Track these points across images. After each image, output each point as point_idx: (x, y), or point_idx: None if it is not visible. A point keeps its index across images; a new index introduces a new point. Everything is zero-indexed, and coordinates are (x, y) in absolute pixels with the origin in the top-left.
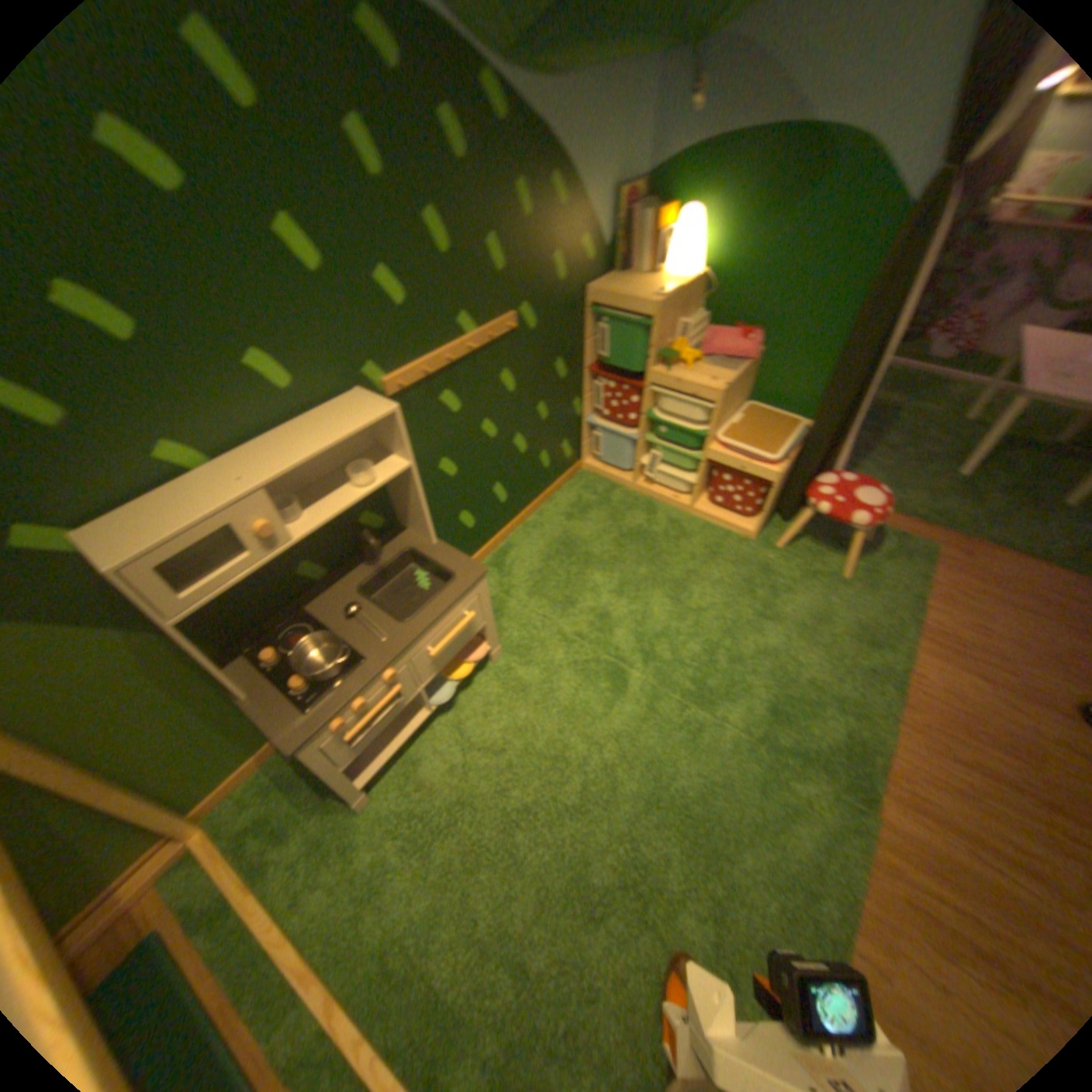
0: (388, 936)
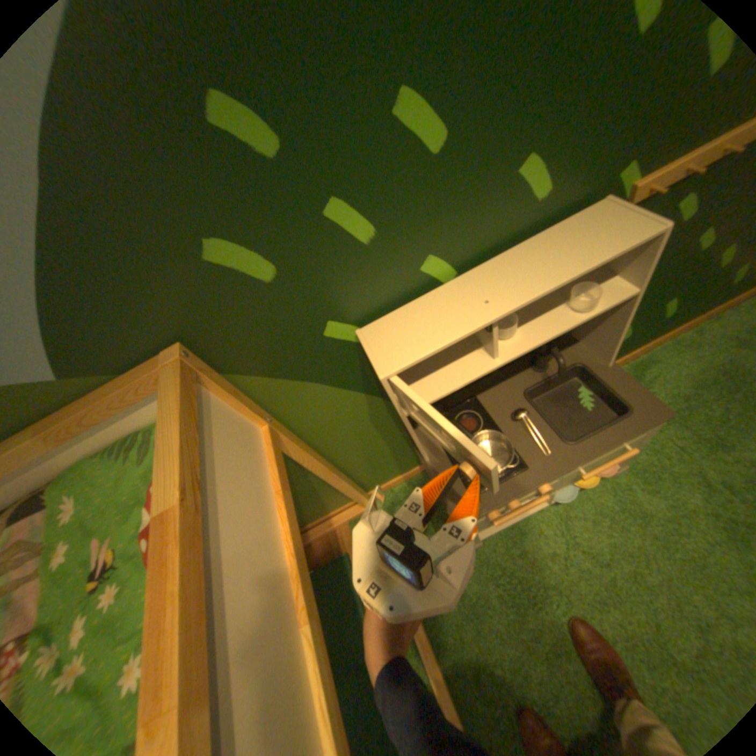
0: (483, 657)
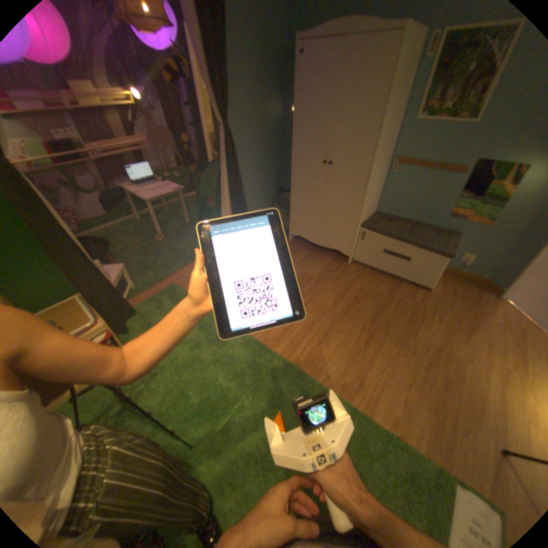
0: None
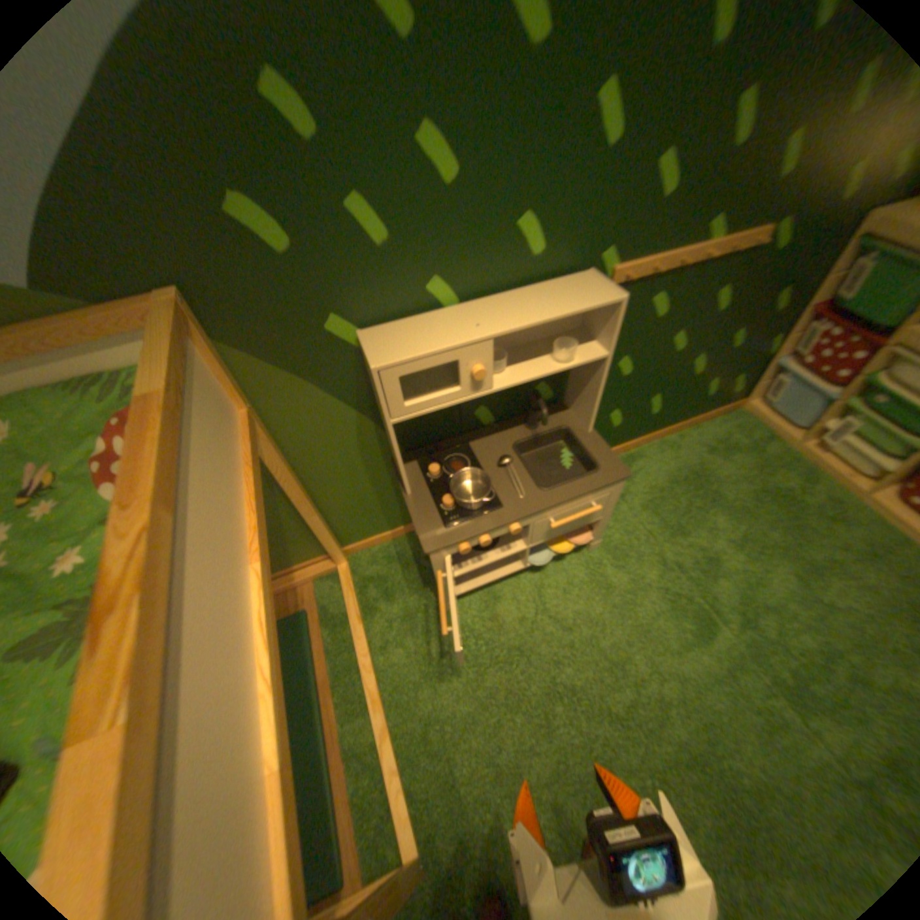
0: (435, 714)
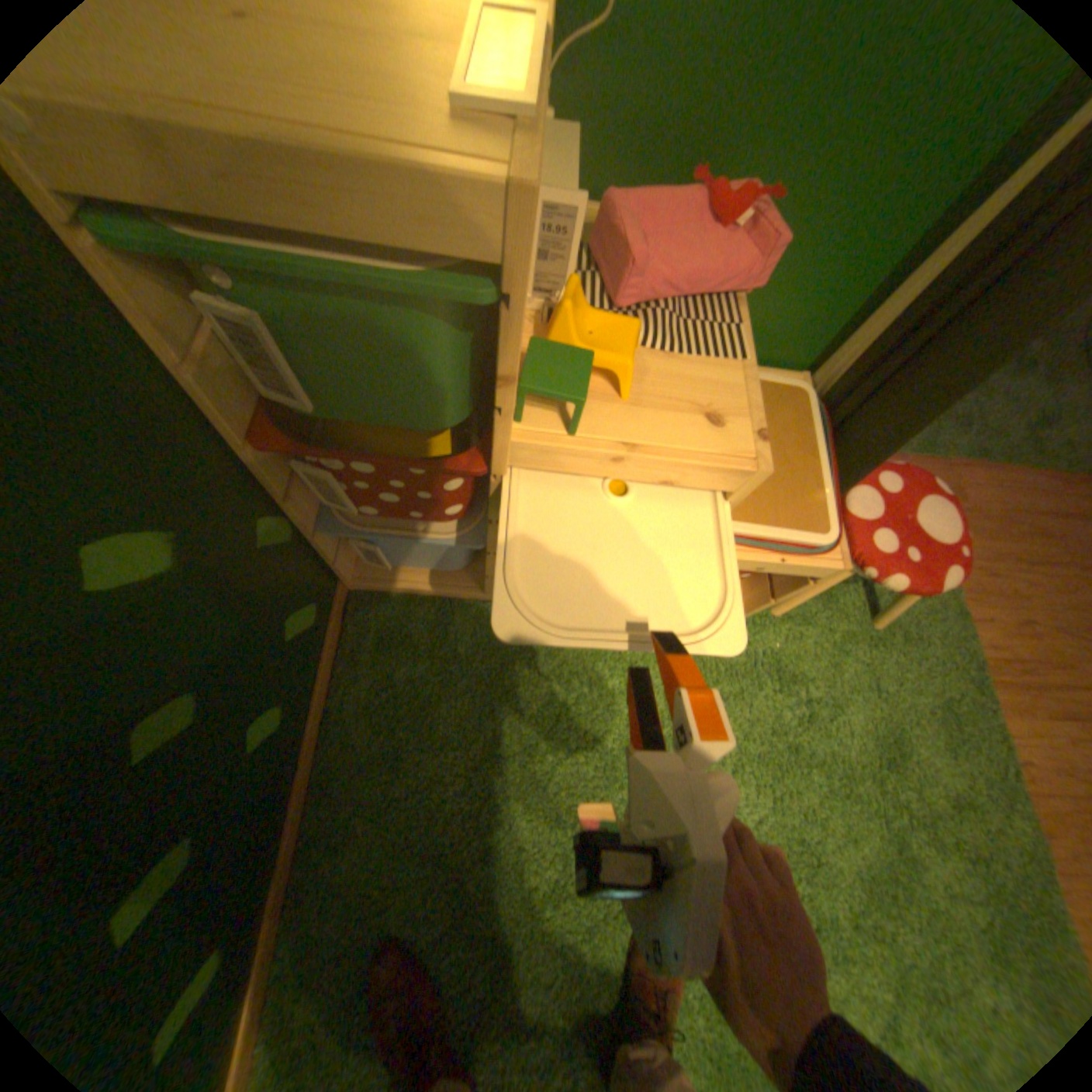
0: None
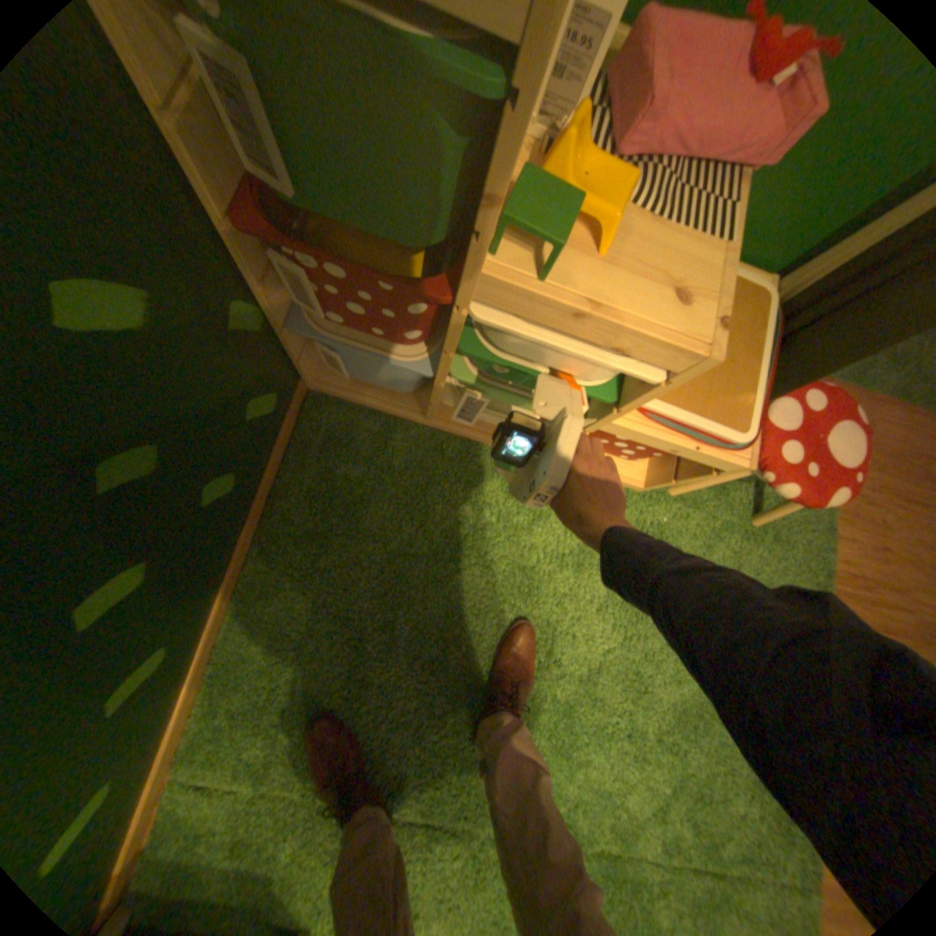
0: None
